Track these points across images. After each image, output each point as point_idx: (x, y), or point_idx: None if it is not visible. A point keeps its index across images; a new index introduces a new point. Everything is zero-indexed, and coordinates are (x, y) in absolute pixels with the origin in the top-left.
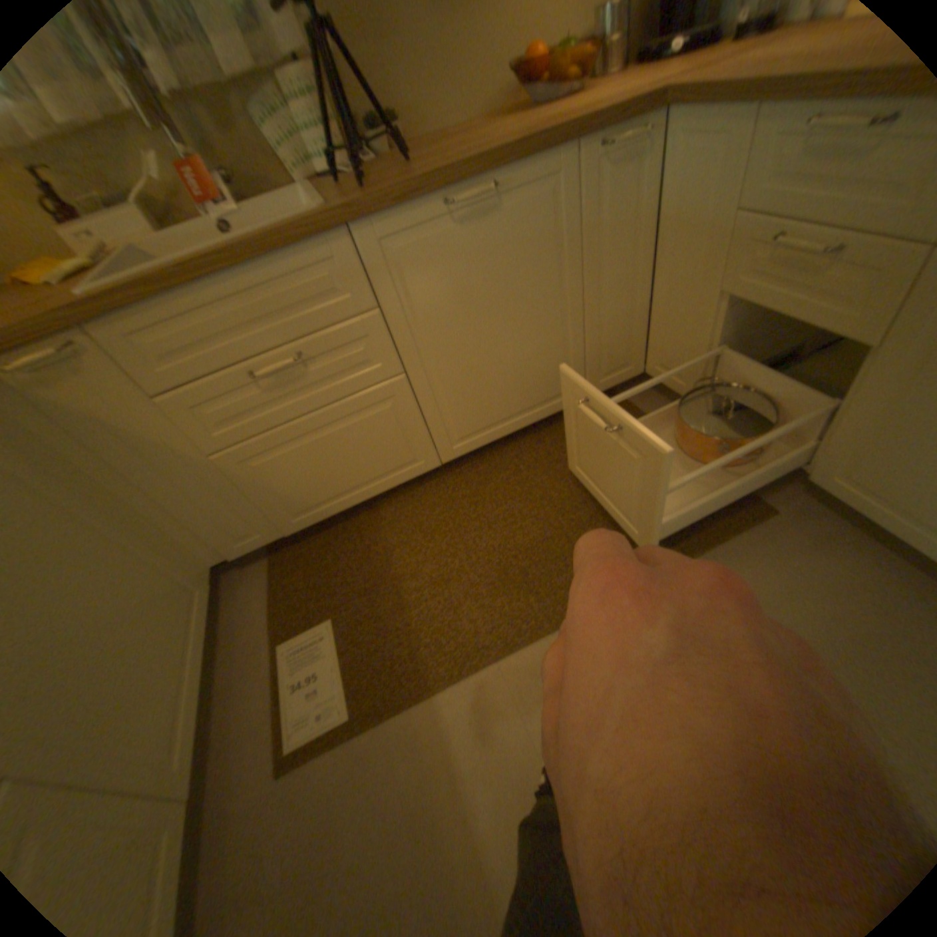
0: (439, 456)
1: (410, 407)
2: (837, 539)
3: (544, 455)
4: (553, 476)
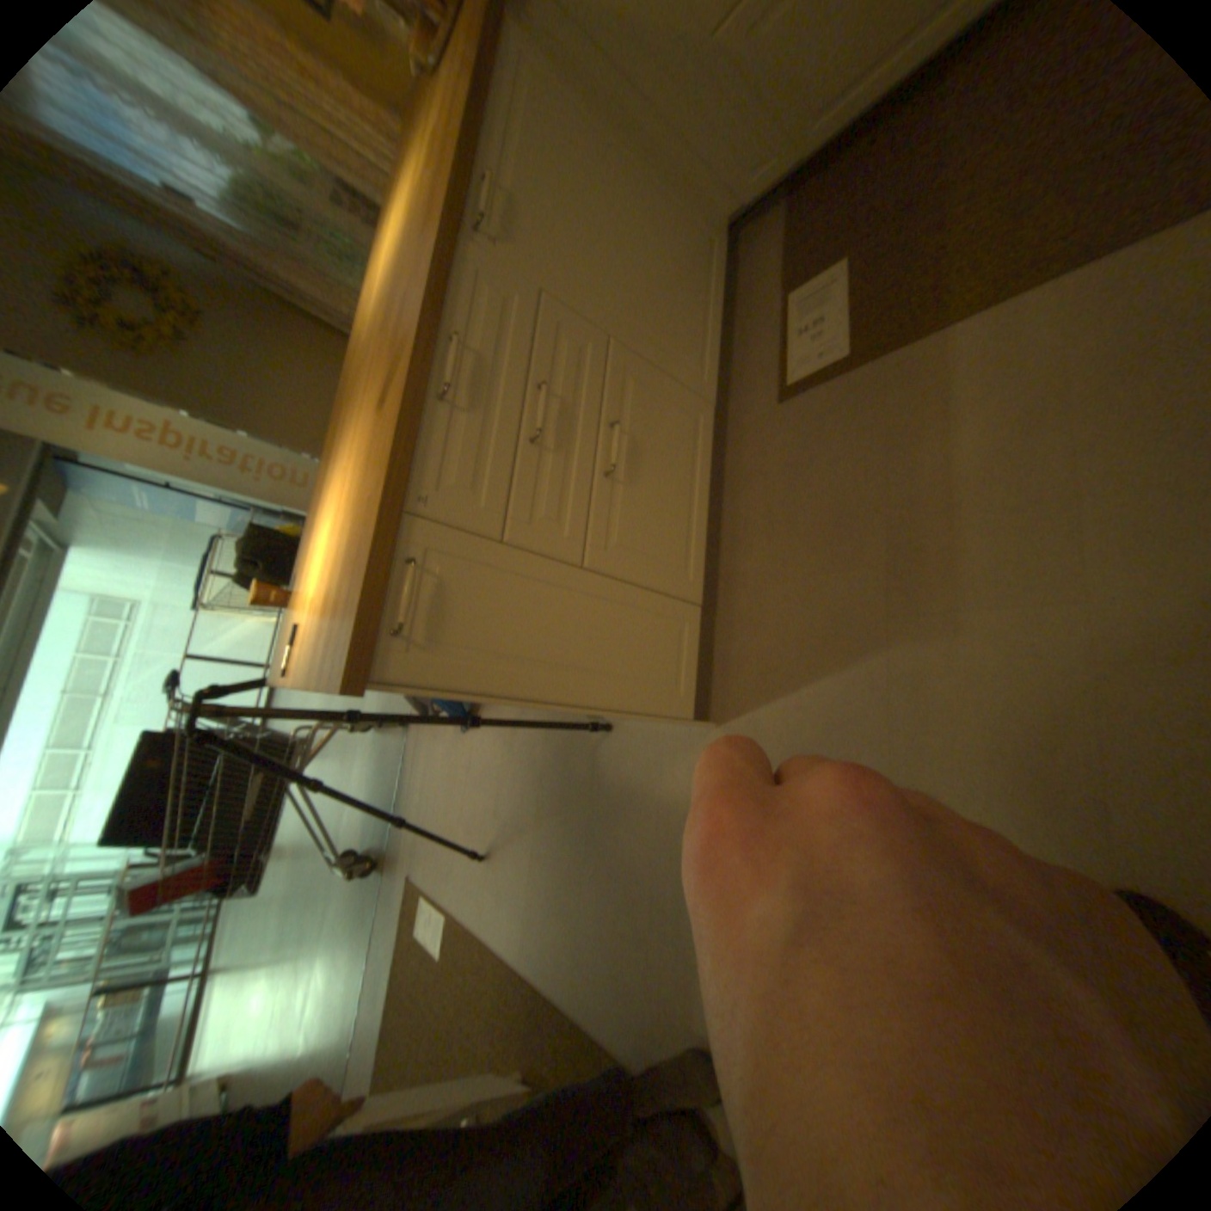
0: None
1: None
2: None
3: None
4: None
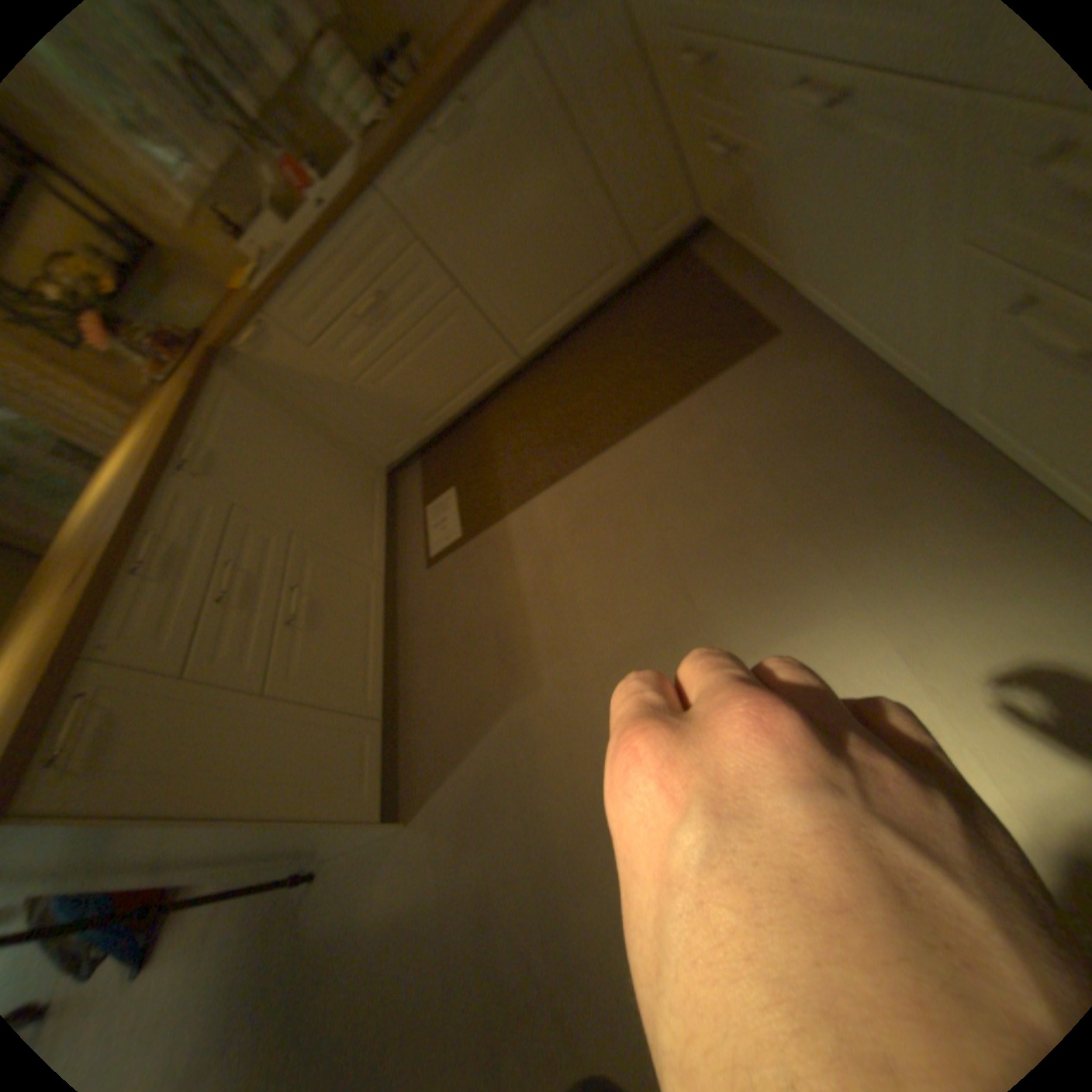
0: (516, 353)
1: (472, 314)
2: (821, 342)
3: (606, 331)
4: (608, 348)
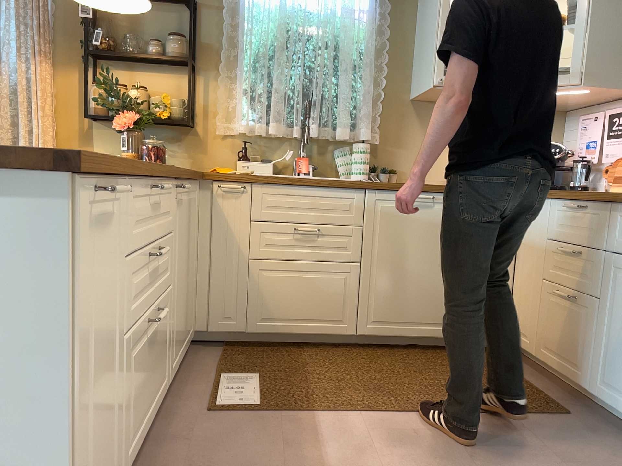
0: (357, 330)
1: (356, 285)
2: (606, 433)
3: (426, 359)
4: (428, 368)
